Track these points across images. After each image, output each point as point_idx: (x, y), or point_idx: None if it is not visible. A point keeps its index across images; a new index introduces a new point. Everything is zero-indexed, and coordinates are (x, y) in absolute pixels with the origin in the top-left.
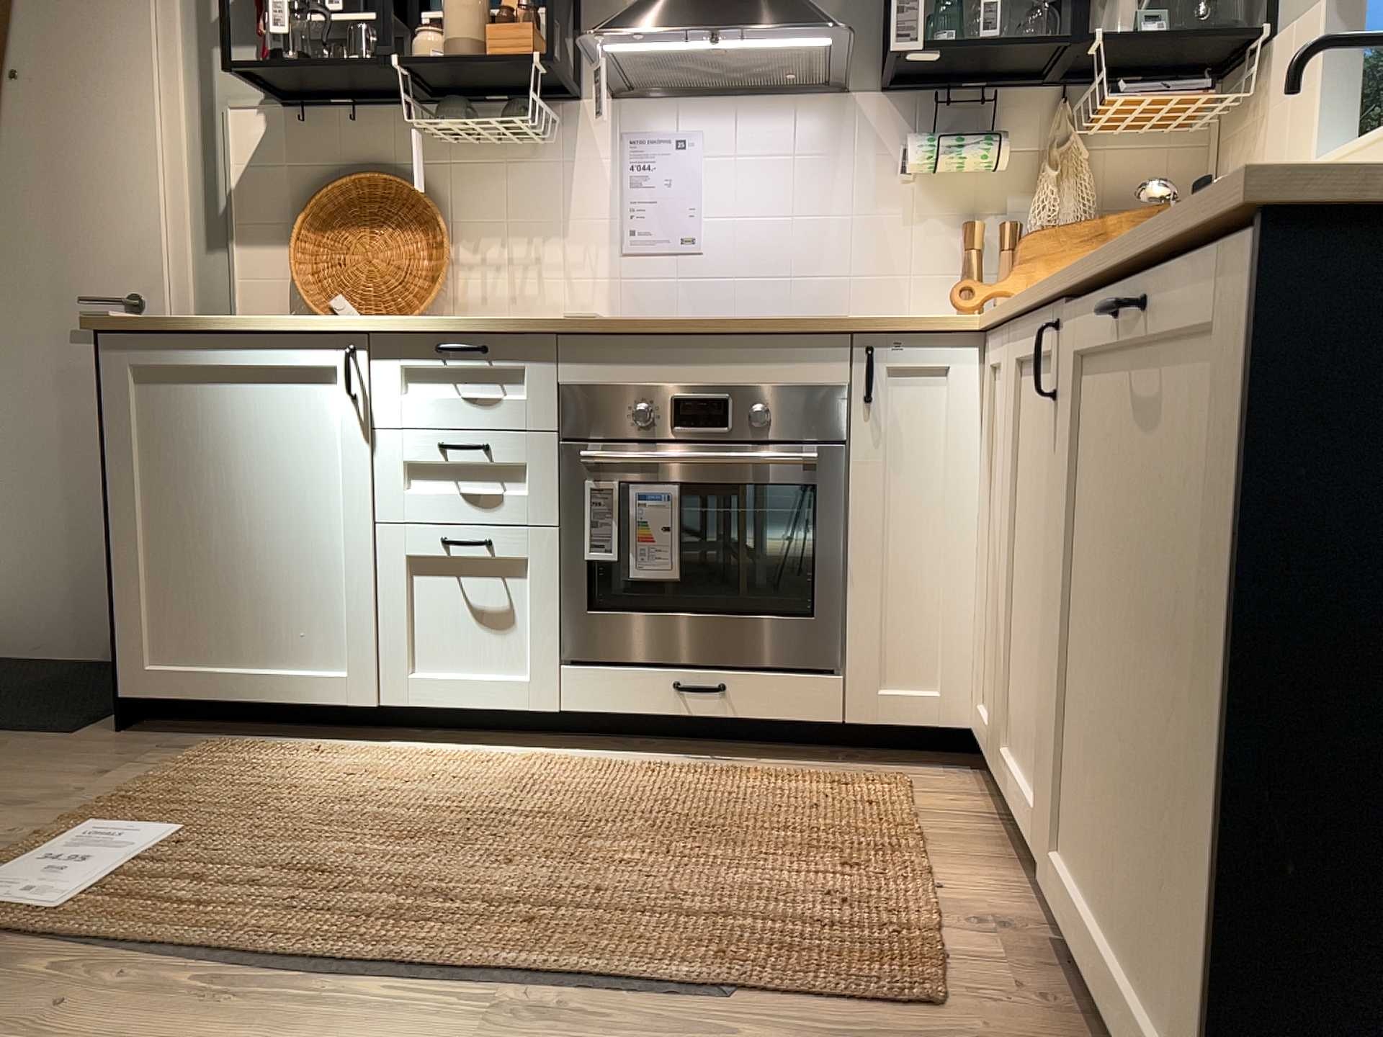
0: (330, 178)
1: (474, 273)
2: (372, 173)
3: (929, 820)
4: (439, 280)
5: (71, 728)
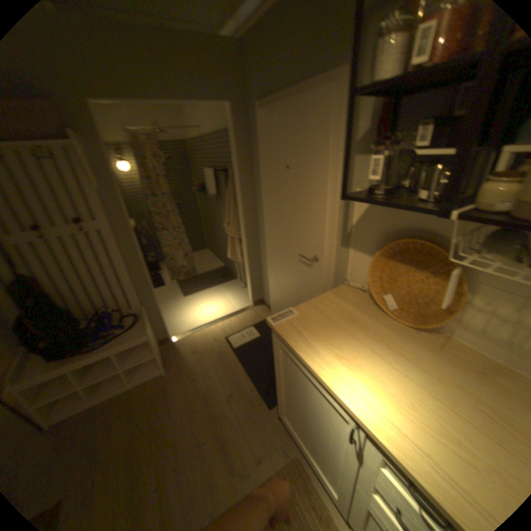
0: (402, 230)
1: (484, 314)
2: (427, 241)
3: None
4: (453, 318)
5: (271, 404)
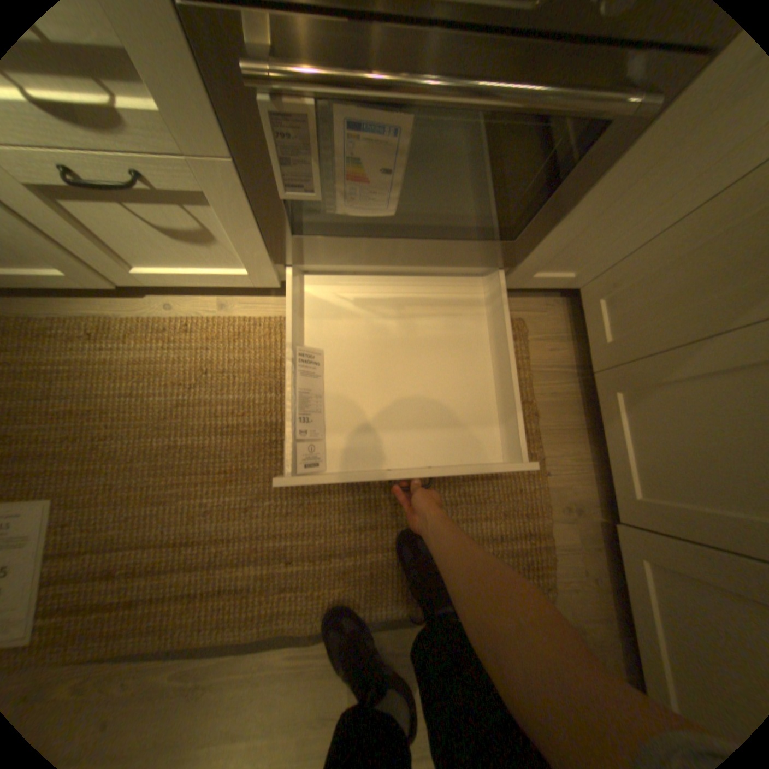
0: None
1: None
2: None
3: (537, 381)
4: None
5: None
